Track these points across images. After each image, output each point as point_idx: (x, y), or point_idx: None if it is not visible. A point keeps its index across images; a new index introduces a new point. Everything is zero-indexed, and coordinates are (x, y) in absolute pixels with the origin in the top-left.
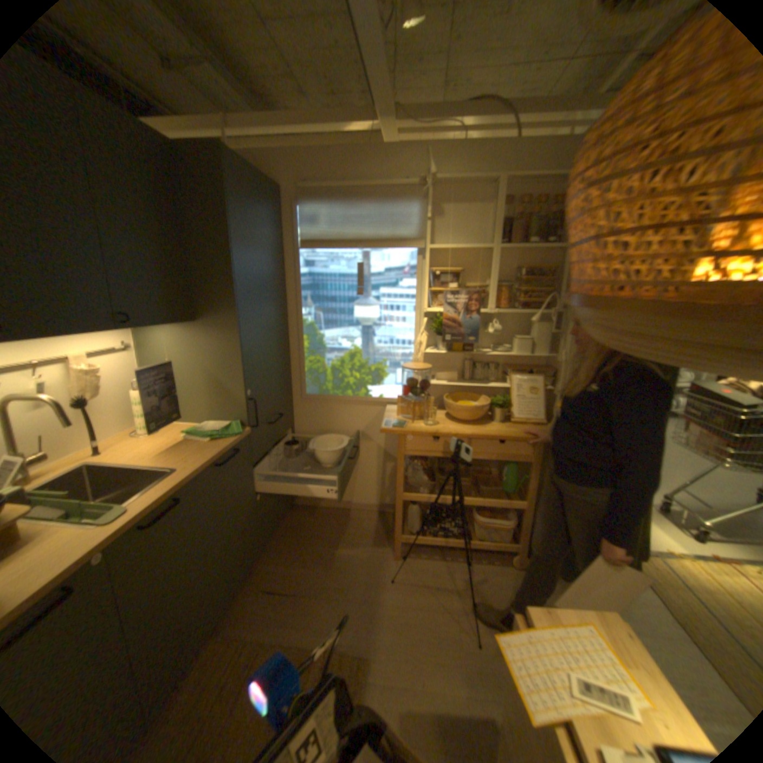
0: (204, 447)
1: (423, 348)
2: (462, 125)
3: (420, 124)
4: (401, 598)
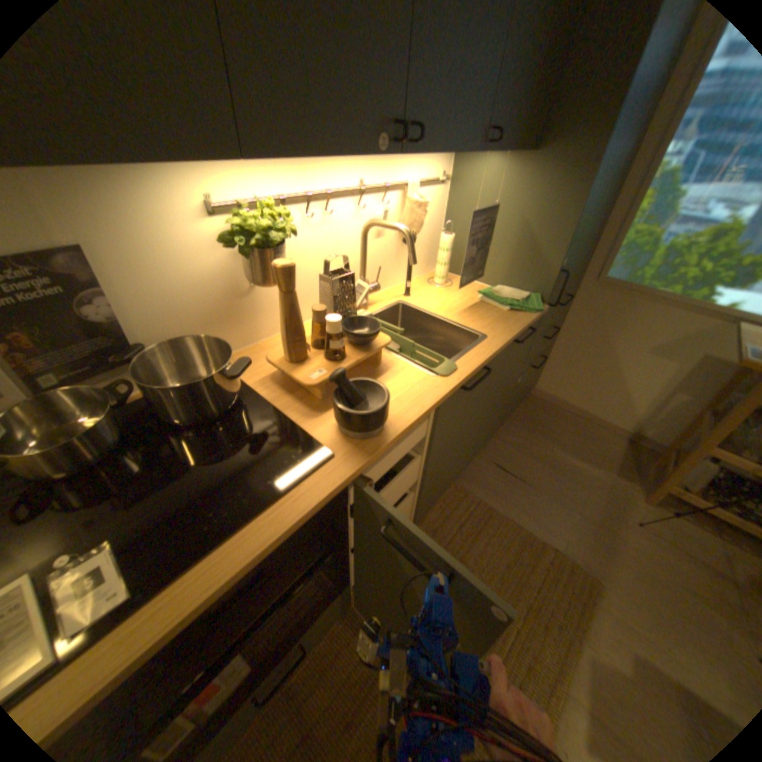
0: (505, 317)
1: None
2: None
3: None
4: (651, 547)
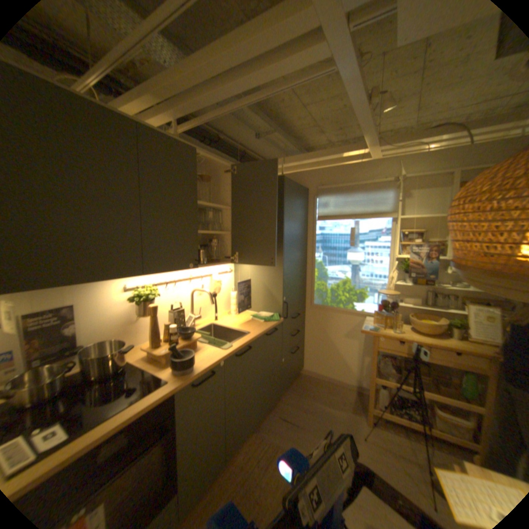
0: (261, 324)
1: (395, 280)
2: (425, 143)
3: (395, 146)
4: (371, 452)
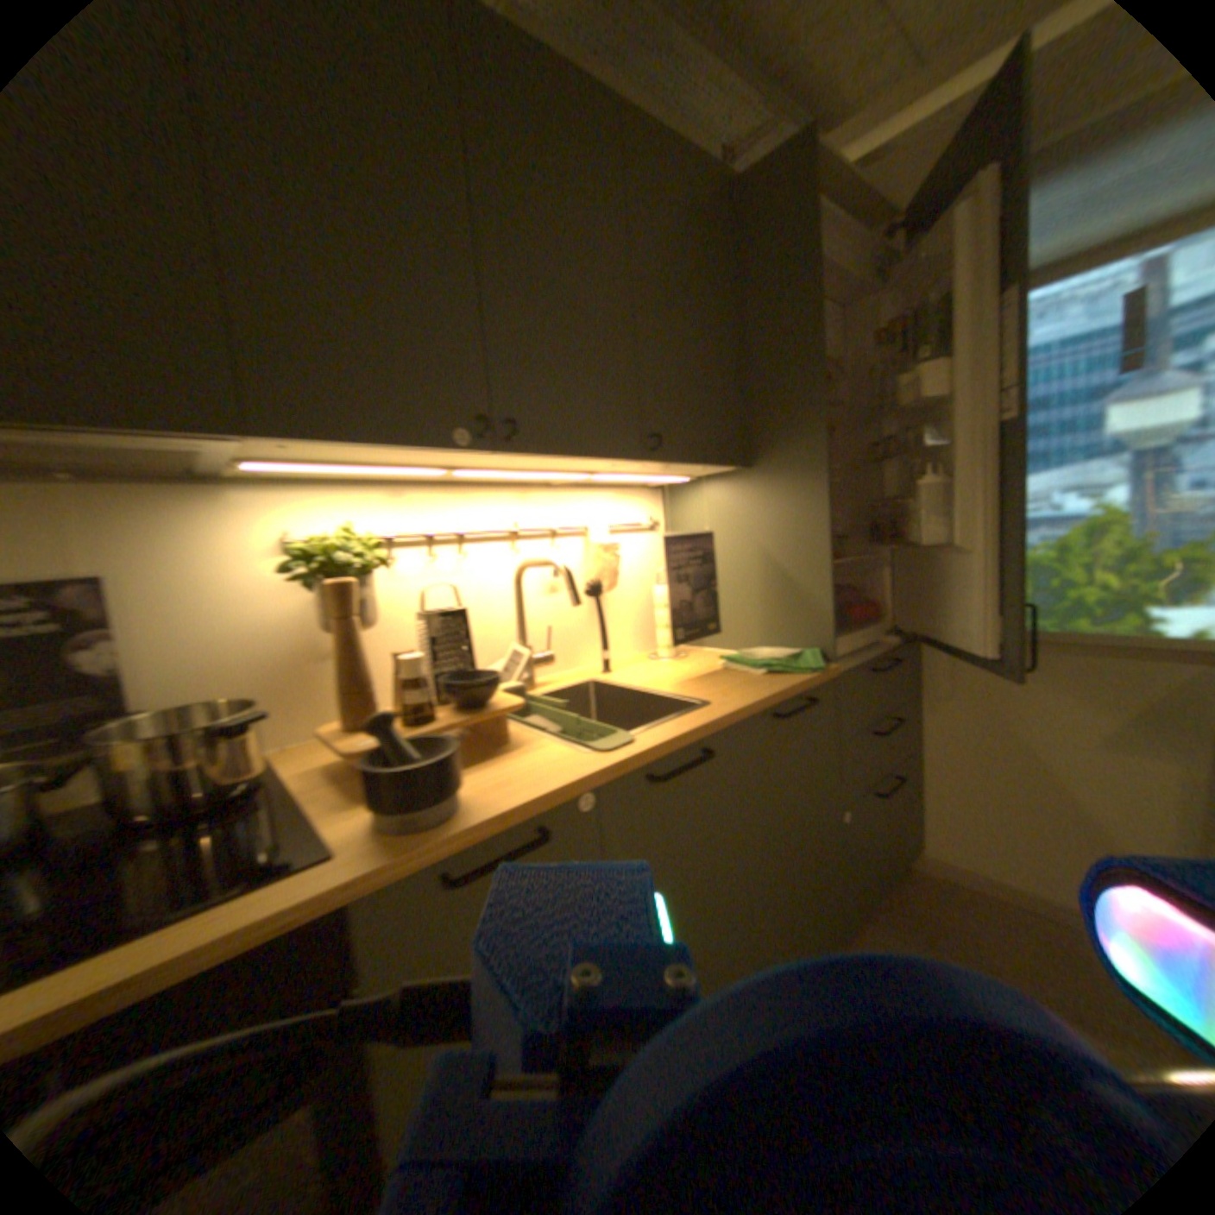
0: (753, 680)
1: None
2: None
3: None
4: None
